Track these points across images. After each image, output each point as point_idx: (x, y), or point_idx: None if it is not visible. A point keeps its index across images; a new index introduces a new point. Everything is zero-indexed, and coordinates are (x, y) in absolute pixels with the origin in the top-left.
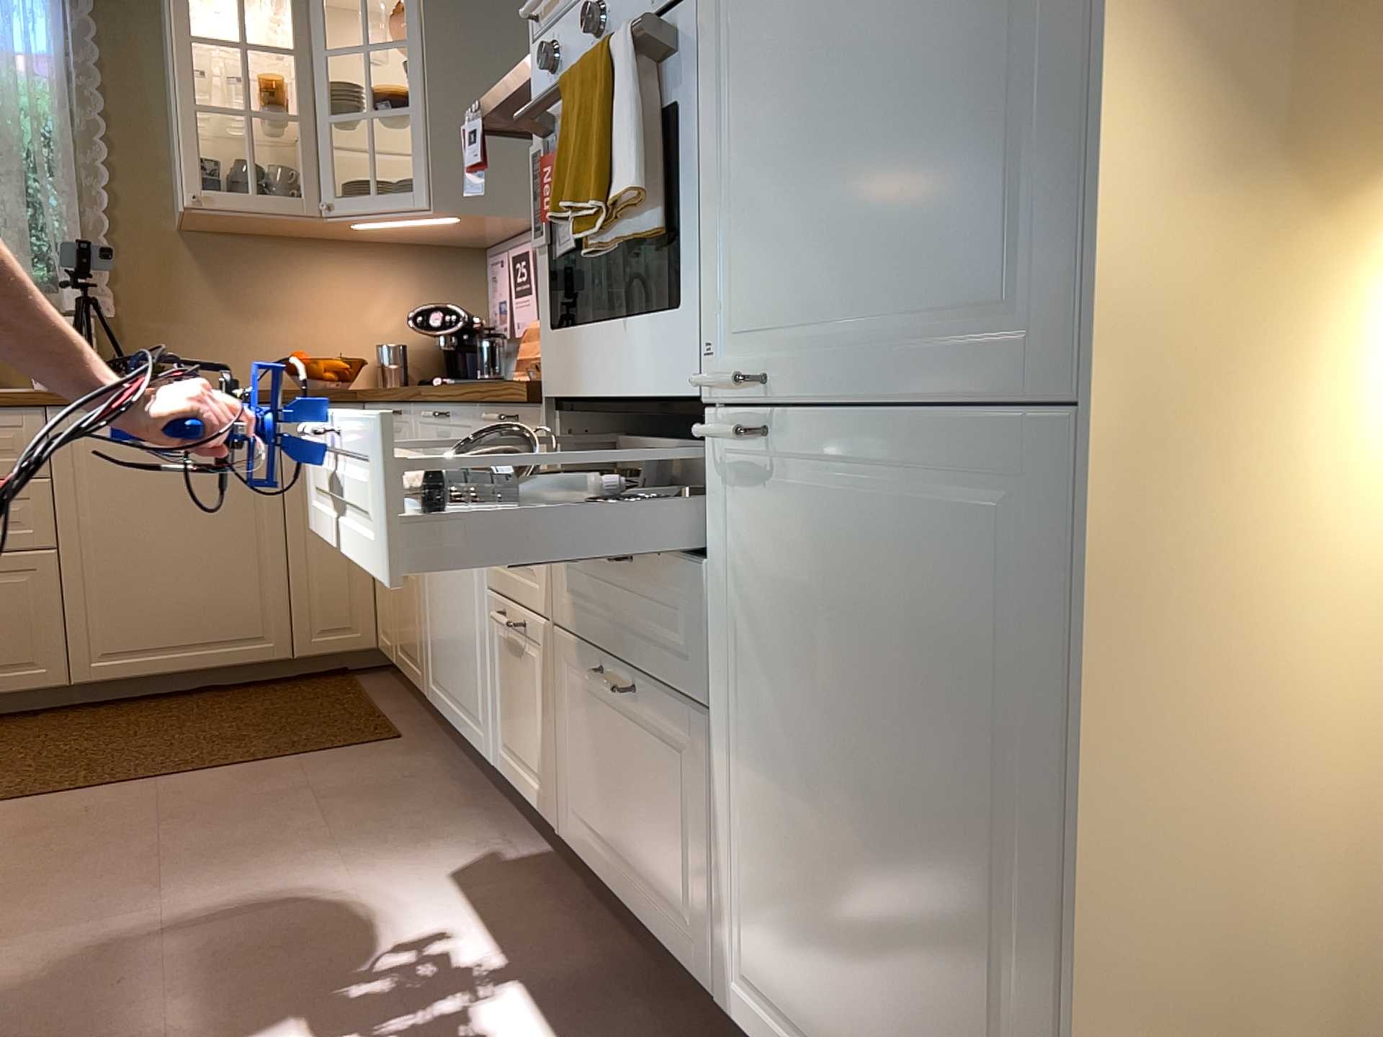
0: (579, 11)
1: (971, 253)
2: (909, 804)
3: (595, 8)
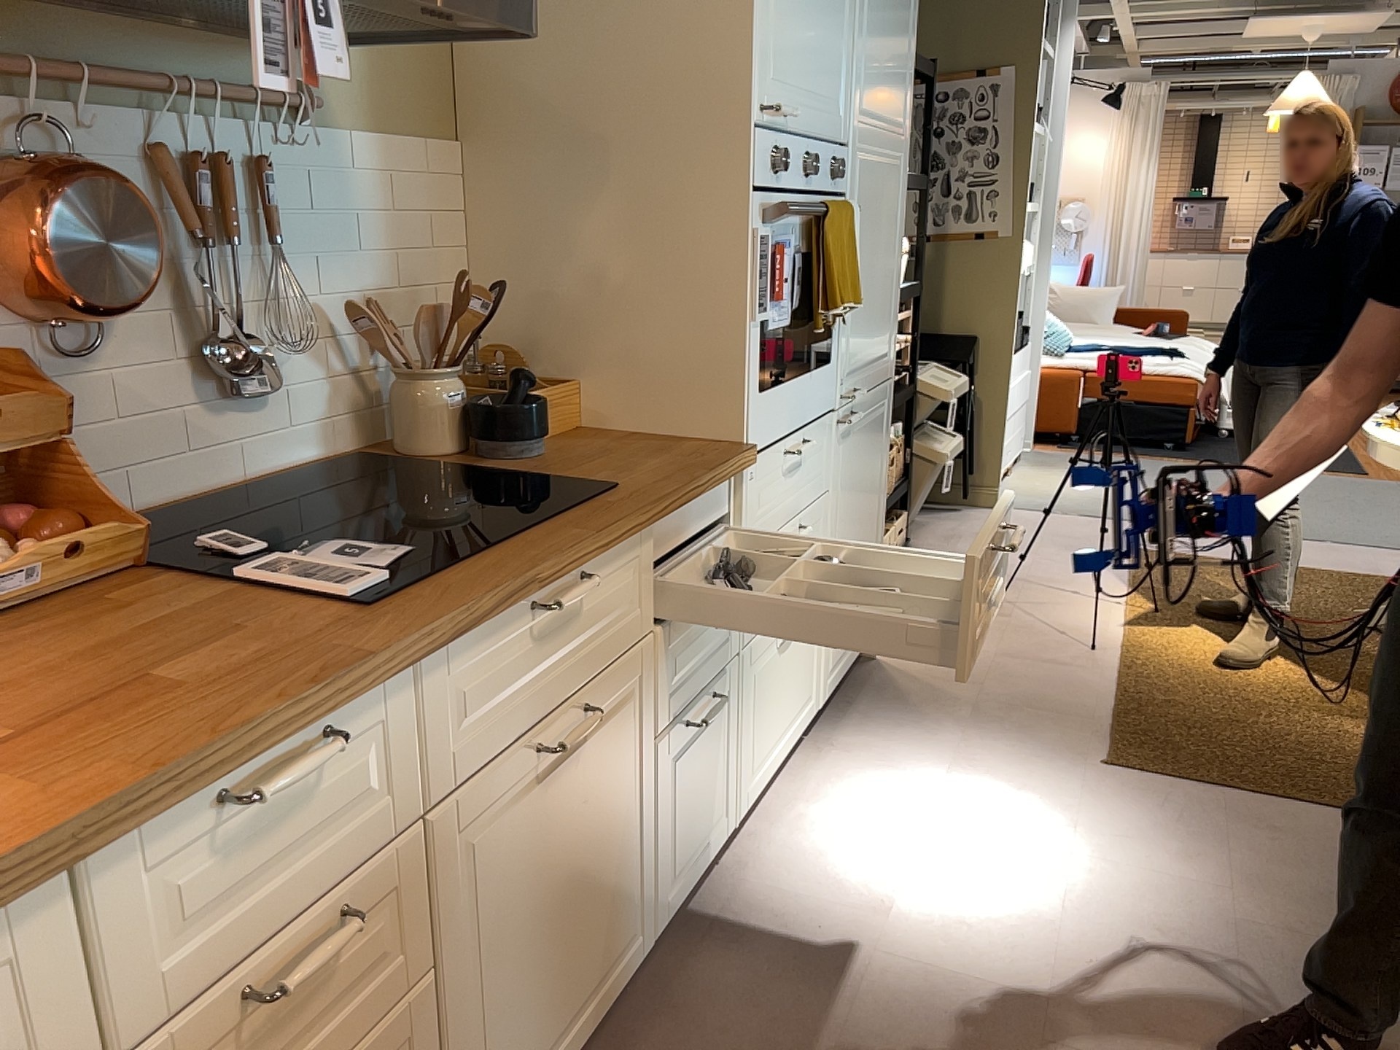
0: (788, 144)
1: (883, 338)
2: (865, 517)
3: (819, 168)
